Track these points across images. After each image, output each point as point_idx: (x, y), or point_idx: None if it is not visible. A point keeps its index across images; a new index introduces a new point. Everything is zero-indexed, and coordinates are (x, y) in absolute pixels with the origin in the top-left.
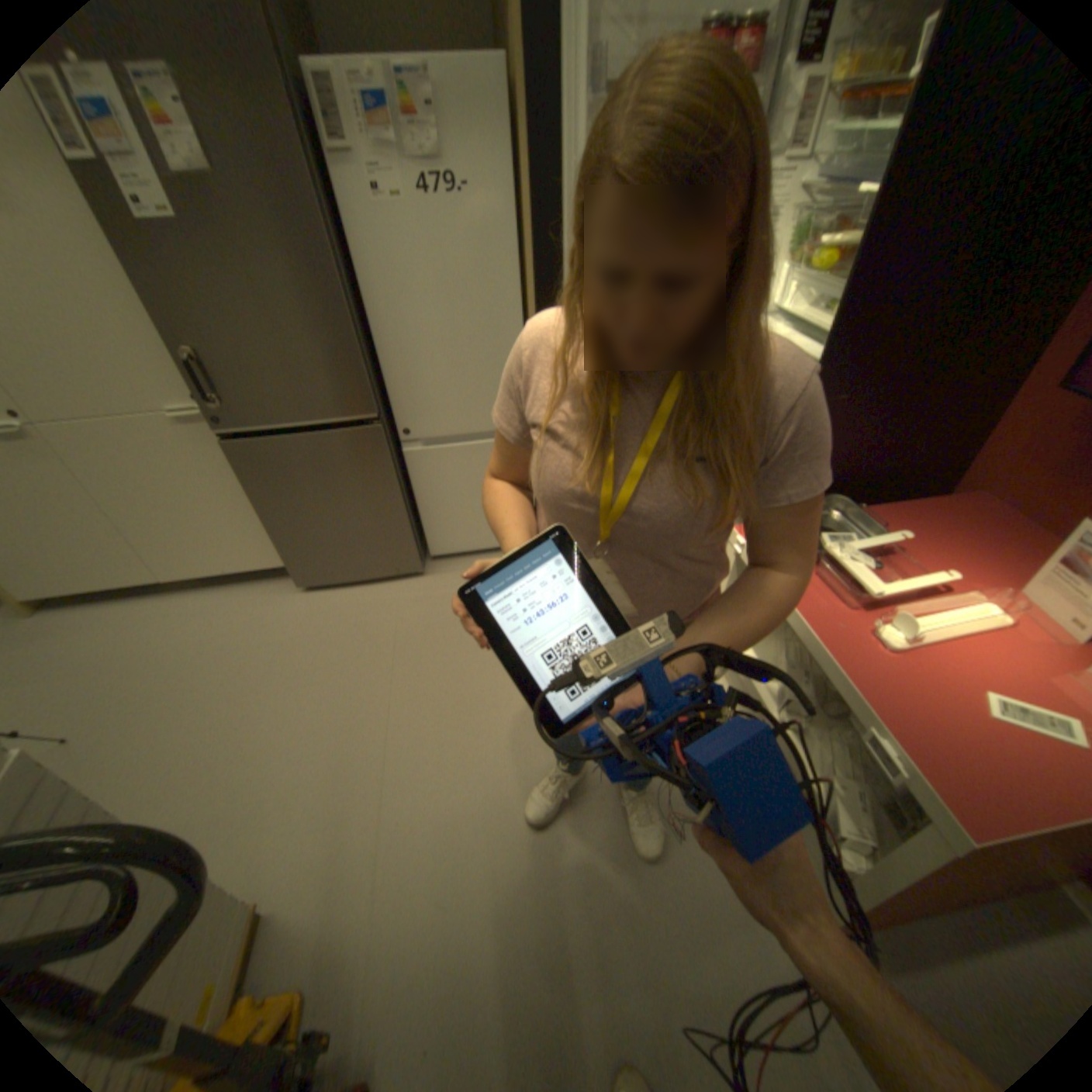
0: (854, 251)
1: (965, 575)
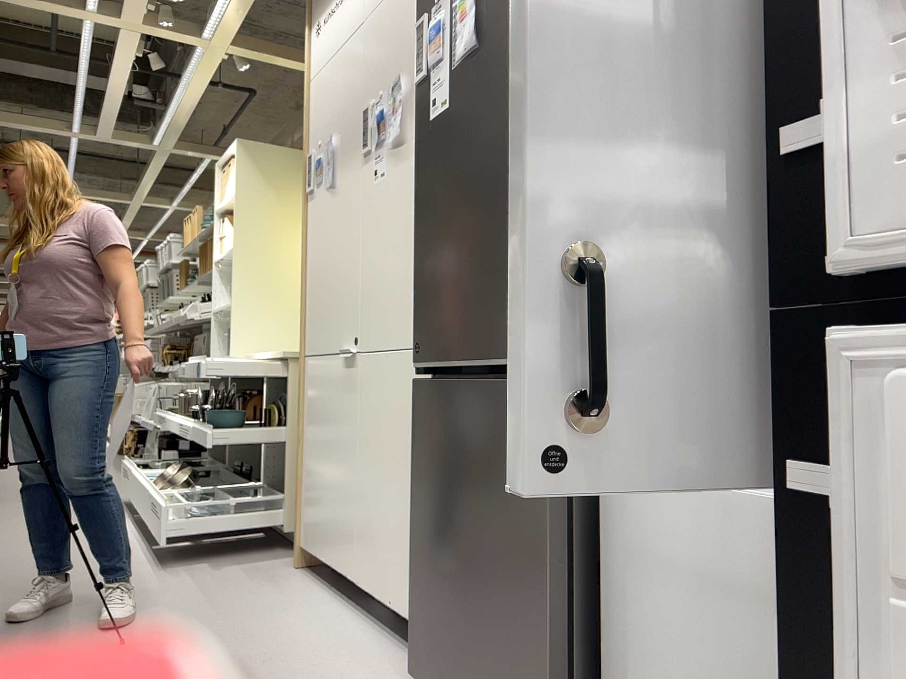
0: None
1: None
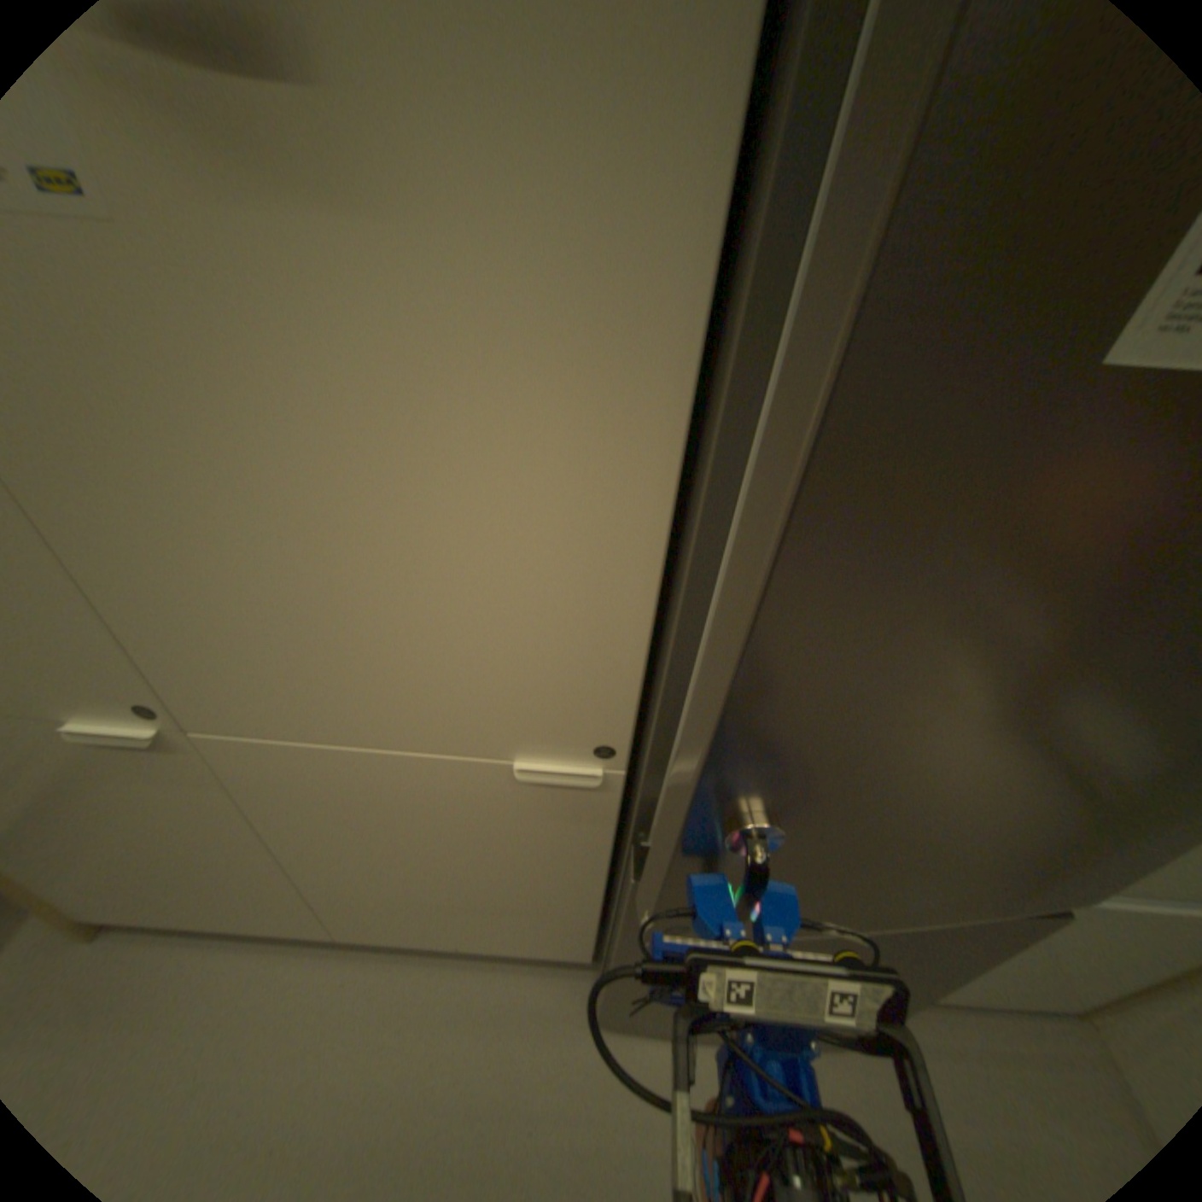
0: None
1: None
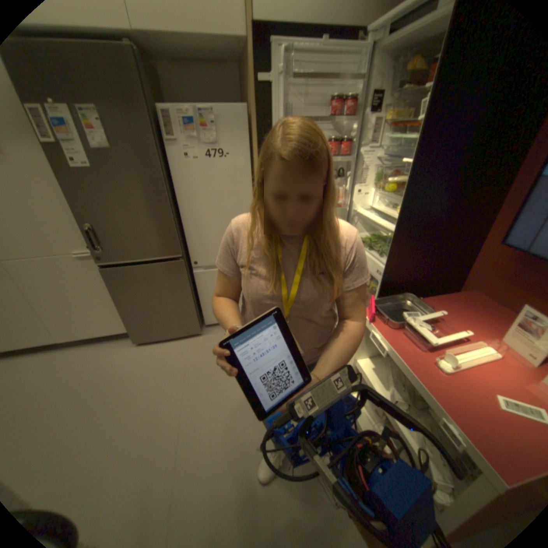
0: (403, 185)
1: (474, 332)
